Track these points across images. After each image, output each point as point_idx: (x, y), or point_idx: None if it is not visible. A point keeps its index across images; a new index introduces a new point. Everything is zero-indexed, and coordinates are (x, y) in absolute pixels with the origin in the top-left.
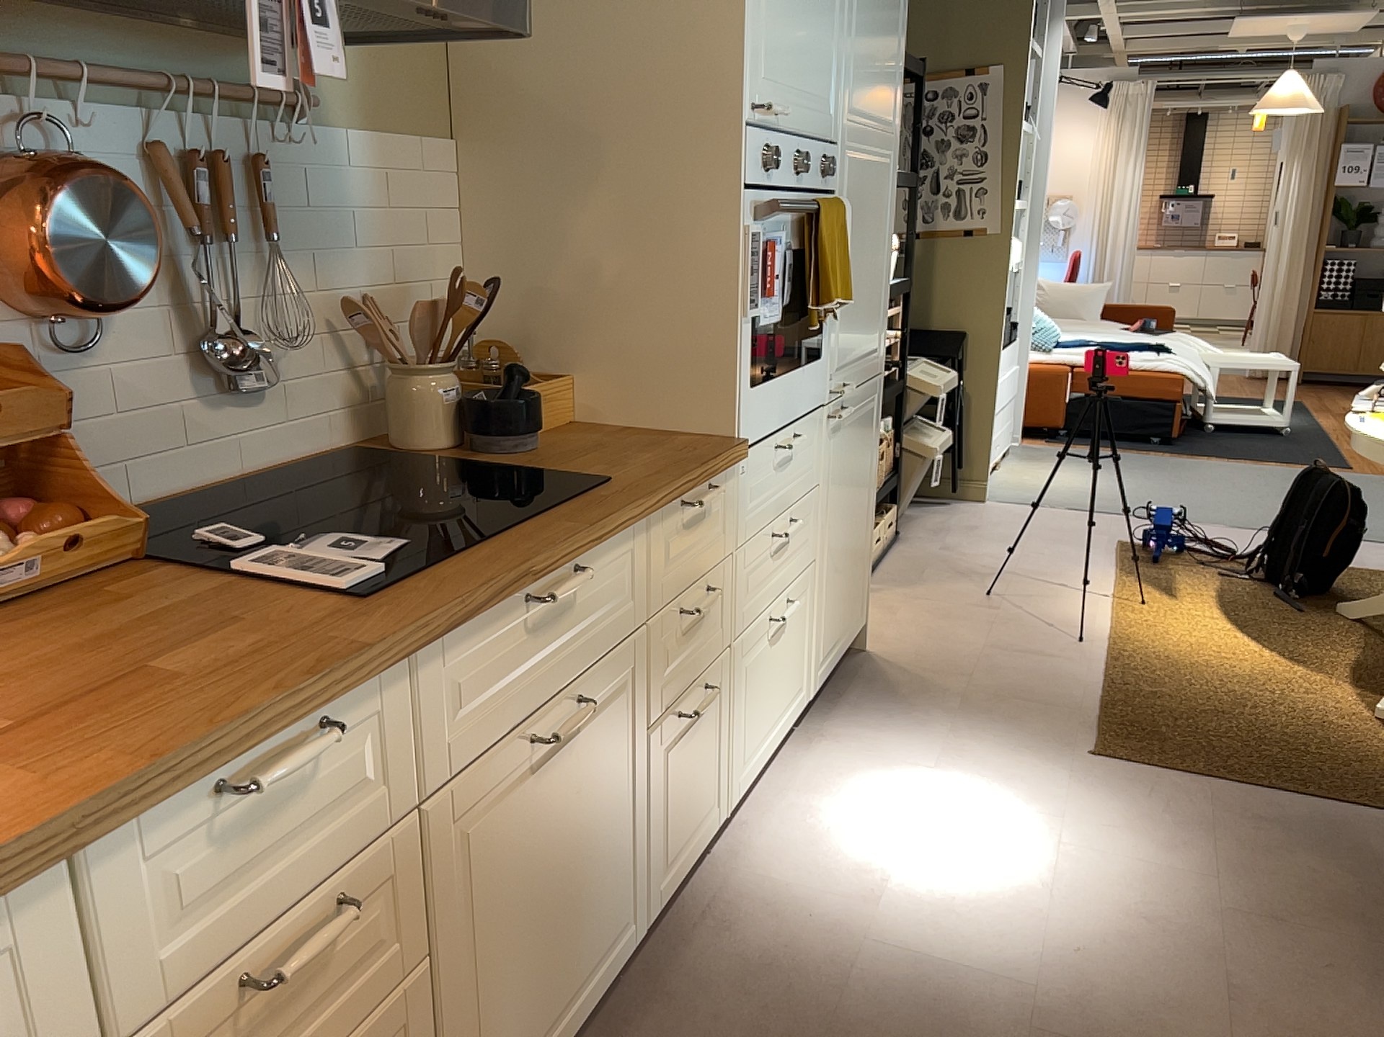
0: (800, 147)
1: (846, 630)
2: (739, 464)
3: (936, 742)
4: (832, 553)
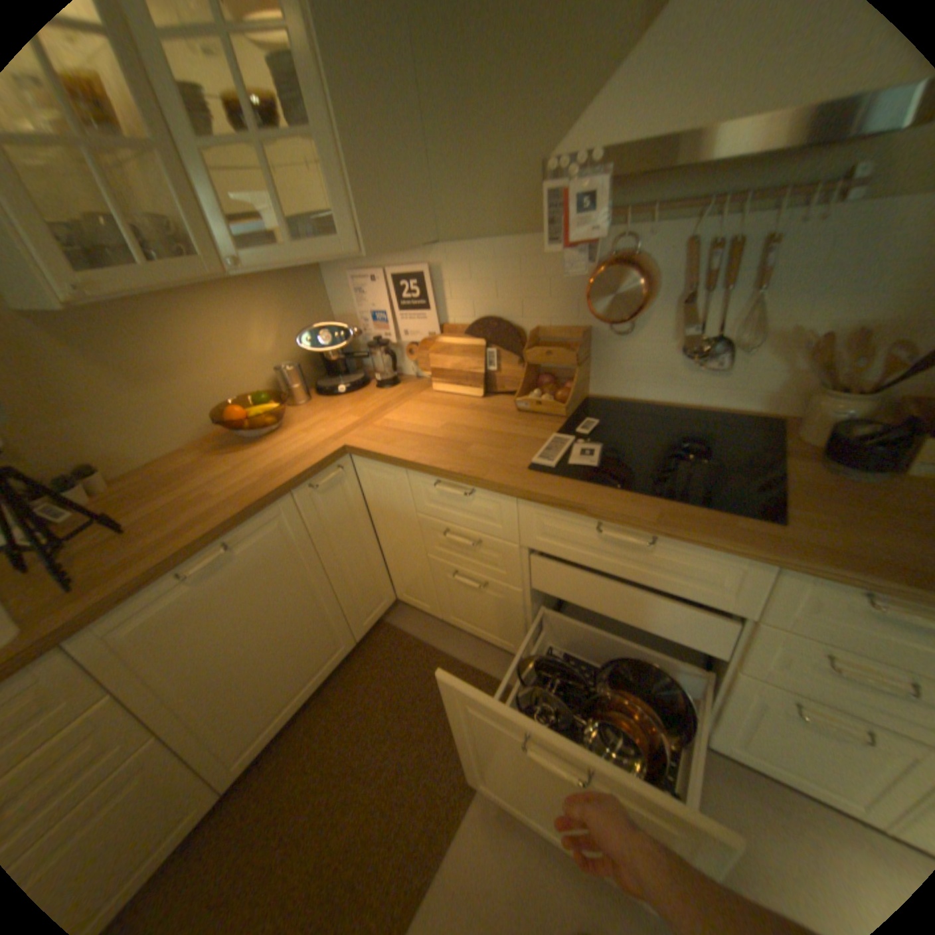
0: None
1: None
2: None
3: None
4: None
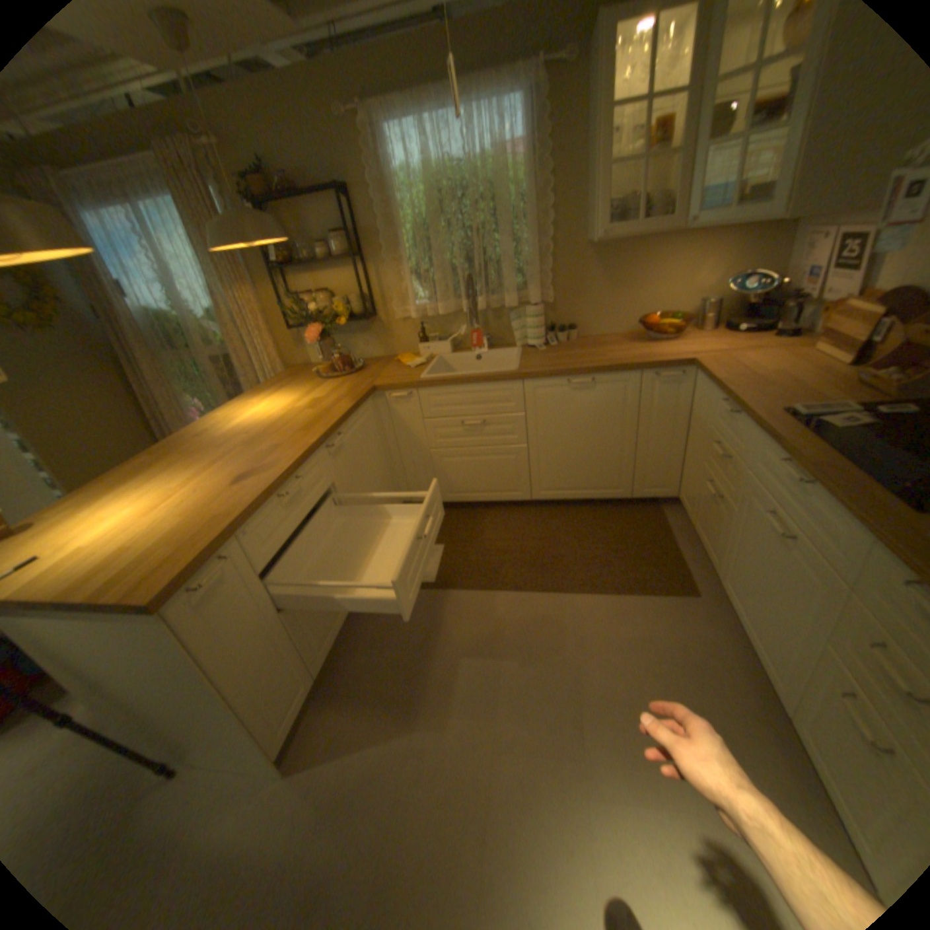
0: None
1: None
2: None
3: None
4: None
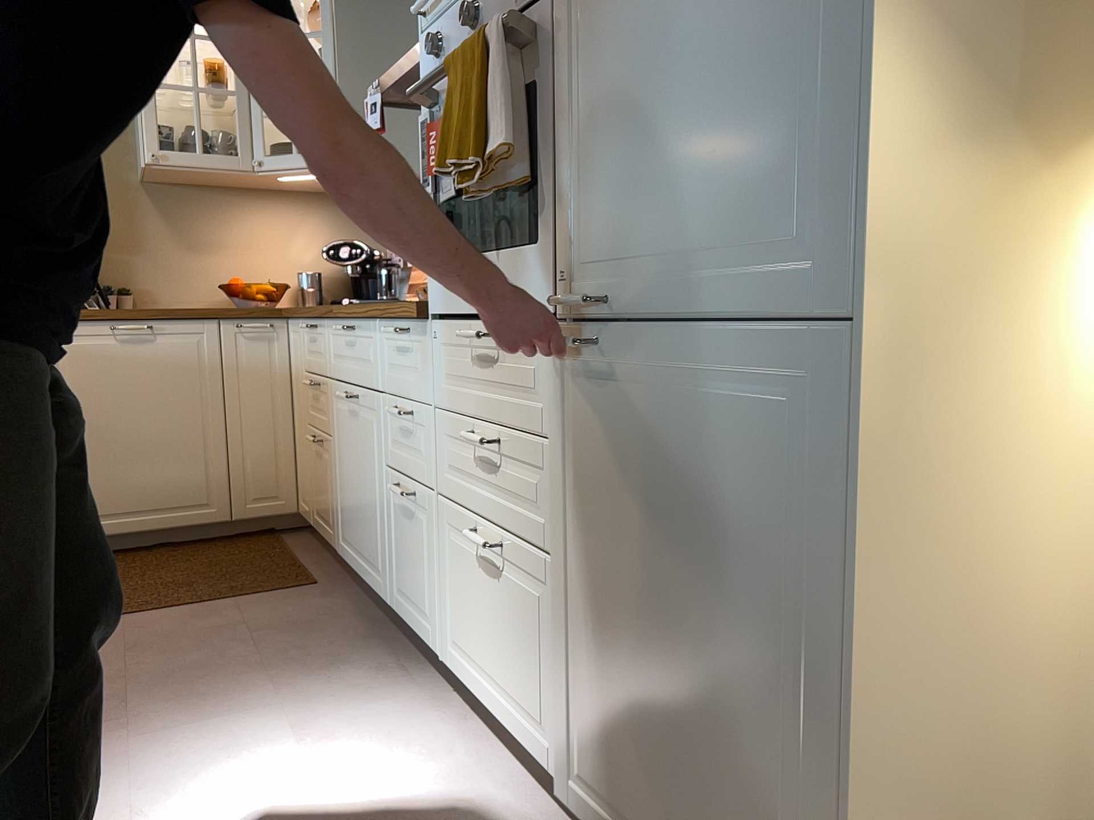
0: None
1: None
2: (433, 329)
3: None
4: (606, 607)
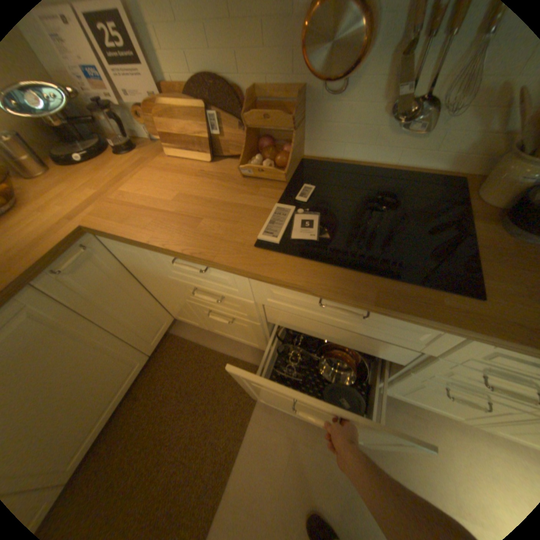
0: None
1: None
2: None
3: None
4: None
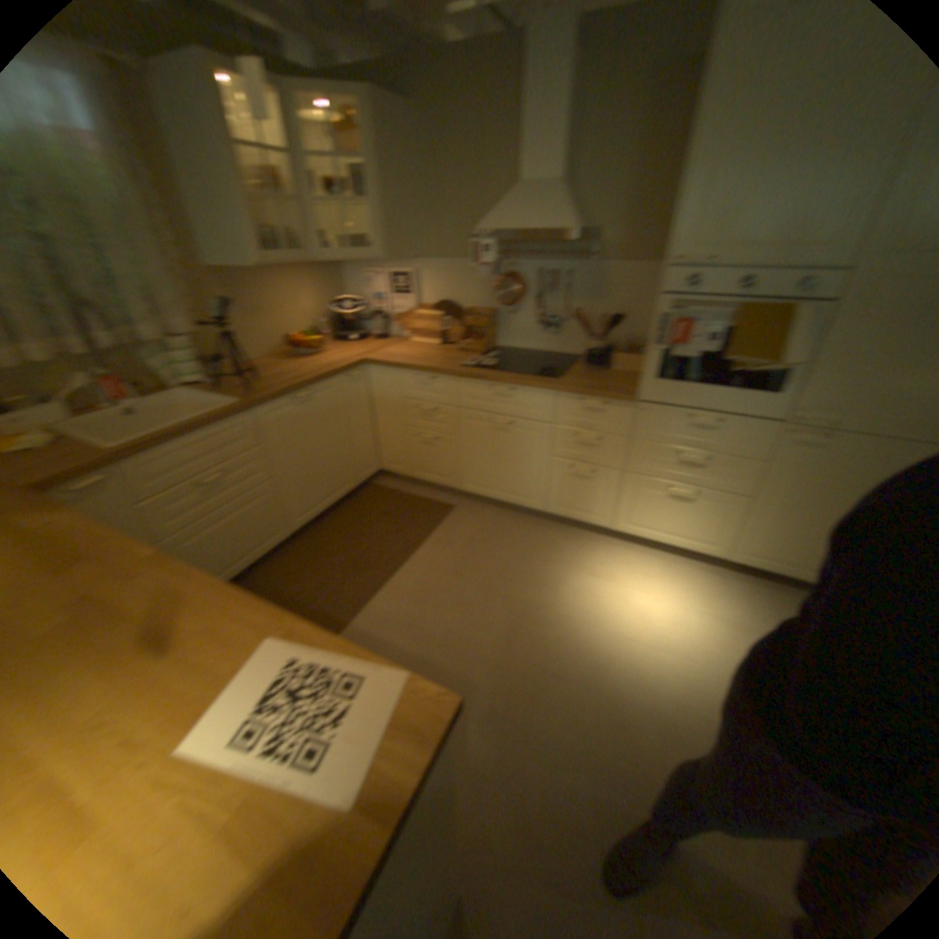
0: (754, 271)
1: (812, 569)
2: (641, 406)
3: (749, 625)
4: (784, 509)
